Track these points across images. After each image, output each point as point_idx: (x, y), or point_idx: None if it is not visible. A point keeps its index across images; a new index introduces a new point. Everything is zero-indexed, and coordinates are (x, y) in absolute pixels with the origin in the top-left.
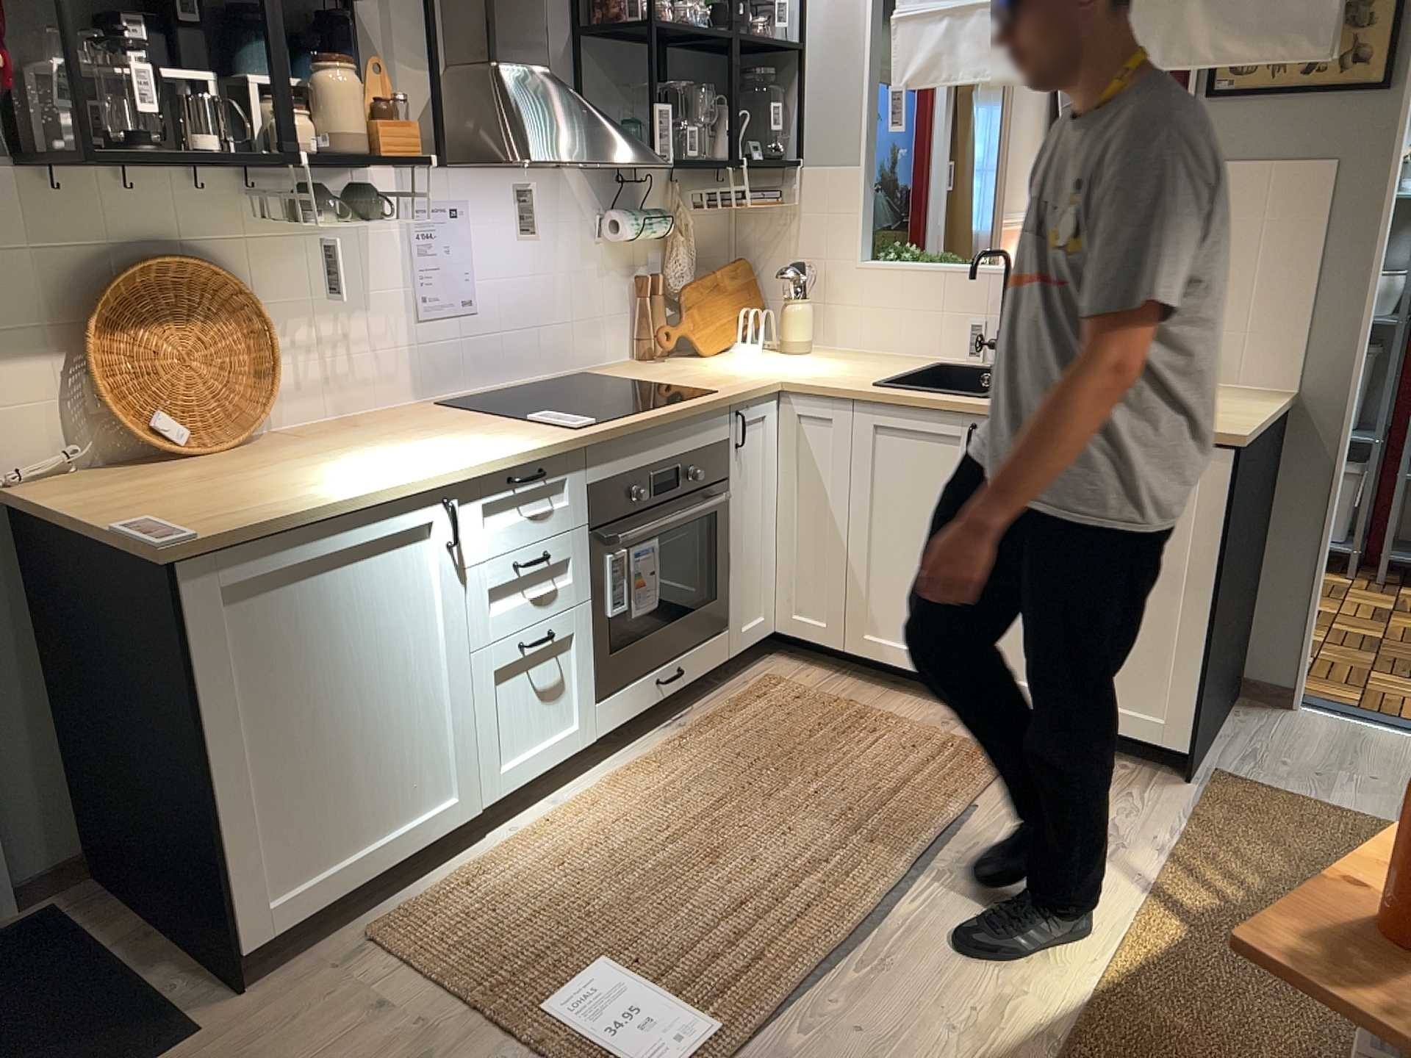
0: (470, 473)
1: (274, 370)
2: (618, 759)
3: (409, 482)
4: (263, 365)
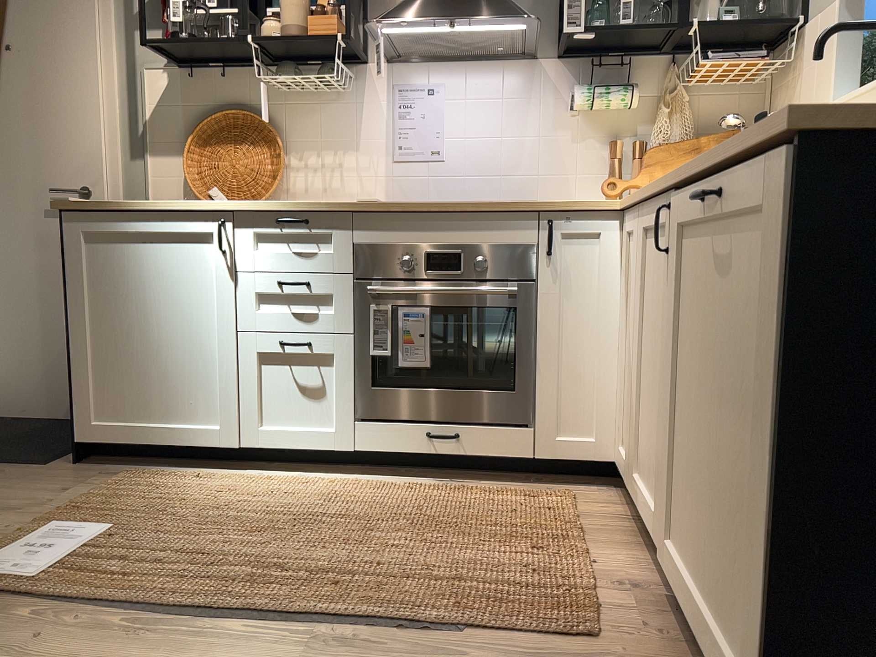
0: (240, 207)
1: (278, 173)
2: (377, 479)
3: (194, 202)
4: (276, 171)
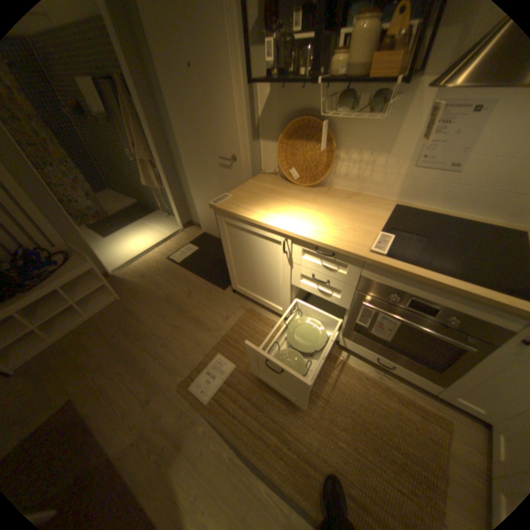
0: (296, 235)
1: (330, 165)
2: (346, 355)
3: (271, 225)
4: (330, 162)
